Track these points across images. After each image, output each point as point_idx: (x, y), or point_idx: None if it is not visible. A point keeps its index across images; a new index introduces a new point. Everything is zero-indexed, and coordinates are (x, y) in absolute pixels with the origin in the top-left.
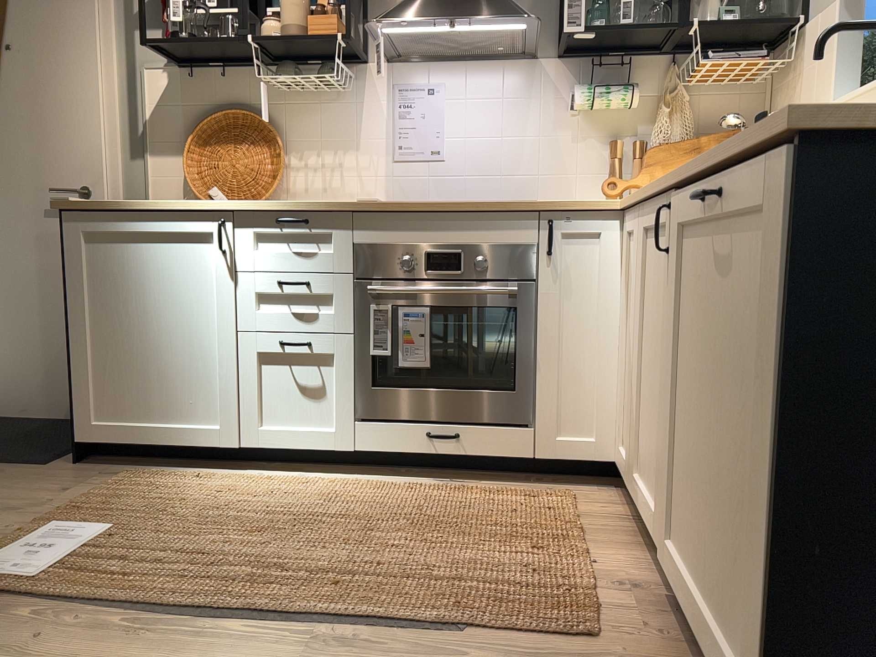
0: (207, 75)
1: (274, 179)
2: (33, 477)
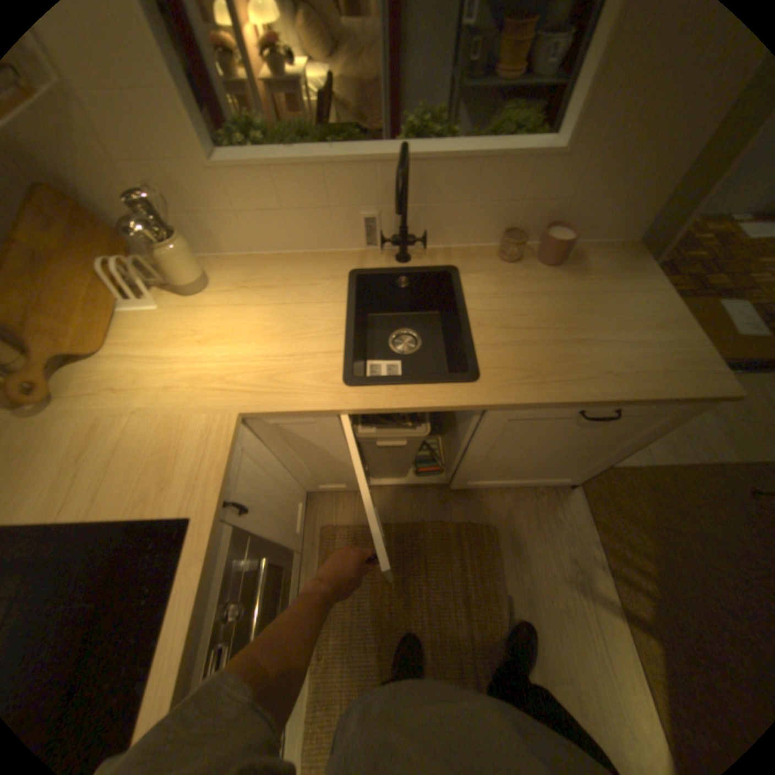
0: None
1: None
2: None
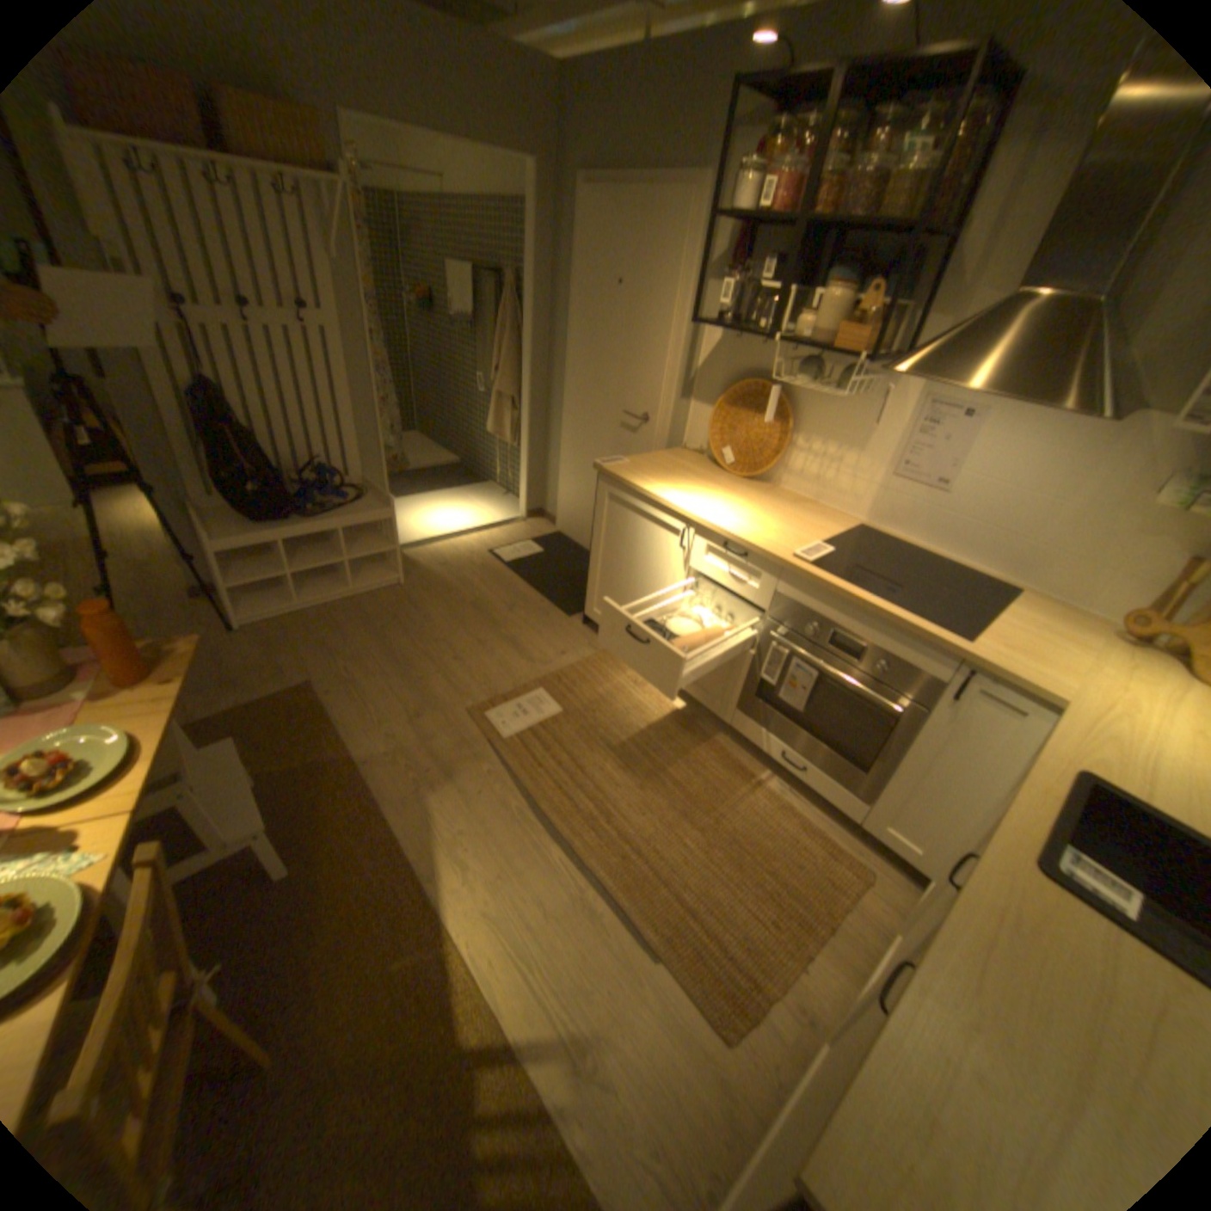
0: (754, 337)
1: (777, 456)
2: (558, 628)
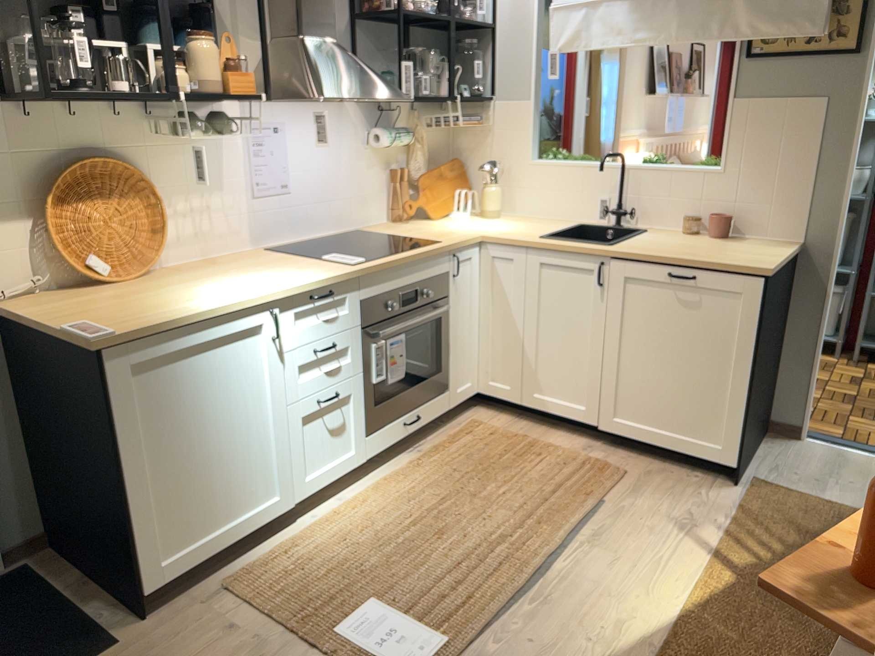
0: (45, 112)
1: (156, 234)
2: (156, 651)
